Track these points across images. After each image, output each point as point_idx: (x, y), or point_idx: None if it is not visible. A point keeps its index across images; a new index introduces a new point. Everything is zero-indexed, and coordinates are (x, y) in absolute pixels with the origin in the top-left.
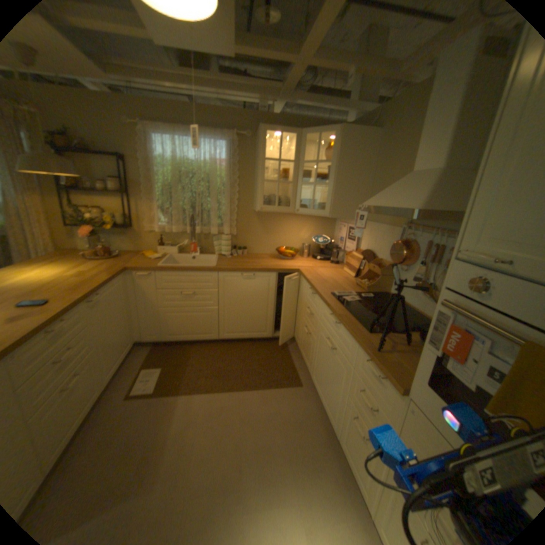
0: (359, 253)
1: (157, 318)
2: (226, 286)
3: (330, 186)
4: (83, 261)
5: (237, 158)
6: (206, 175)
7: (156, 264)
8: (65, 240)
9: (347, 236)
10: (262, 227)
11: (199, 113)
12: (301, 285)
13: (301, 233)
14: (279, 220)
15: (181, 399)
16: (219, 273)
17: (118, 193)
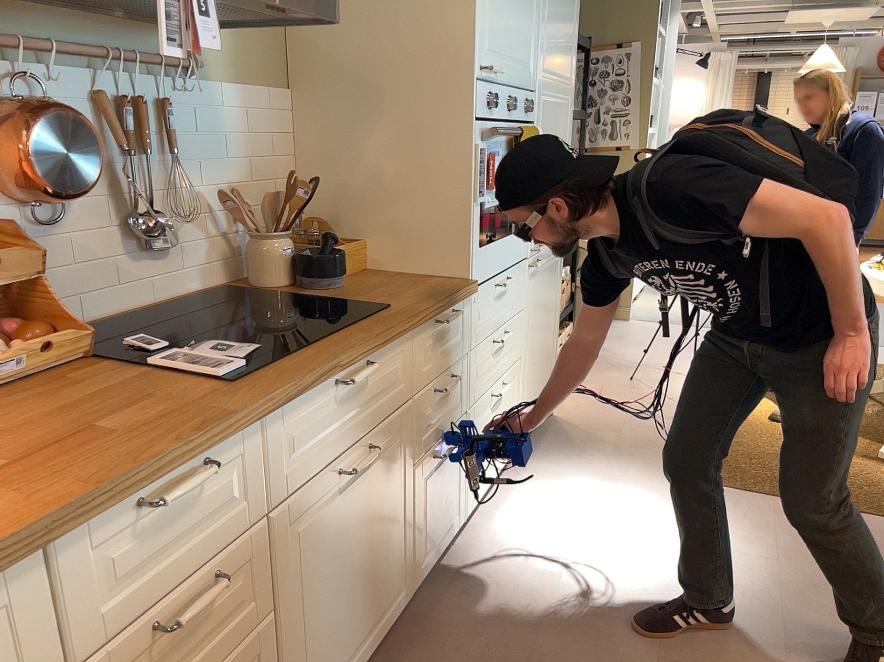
0: None
1: None
2: None
3: None
4: None
5: None
6: None
7: None
8: None
9: None
10: None
11: None
12: None
13: None
14: None
15: None
16: None
17: None
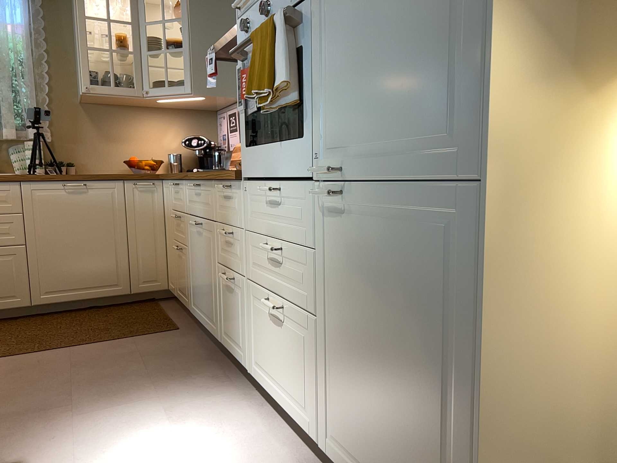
0: None
1: None
2: (37, 208)
3: (185, 51)
4: None
5: (42, 23)
6: None
7: None
8: None
9: (228, 129)
10: (97, 130)
11: None
12: (165, 196)
13: (165, 138)
14: (124, 118)
15: None
16: (21, 185)
17: None
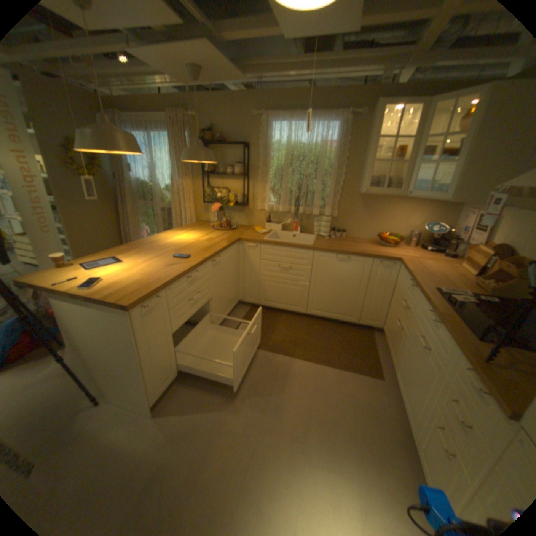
0: (489, 248)
1: (257, 284)
2: (320, 266)
3: (460, 163)
4: (212, 231)
5: (349, 138)
6: (315, 157)
7: (262, 238)
8: (202, 214)
9: (475, 226)
10: (366, 210)
11: (316, 96)
12: (401, 276)
13: (413, 218)
14: (386, 203)
15: (268, 355)
16: (314, 252)
17: (241, 177)
